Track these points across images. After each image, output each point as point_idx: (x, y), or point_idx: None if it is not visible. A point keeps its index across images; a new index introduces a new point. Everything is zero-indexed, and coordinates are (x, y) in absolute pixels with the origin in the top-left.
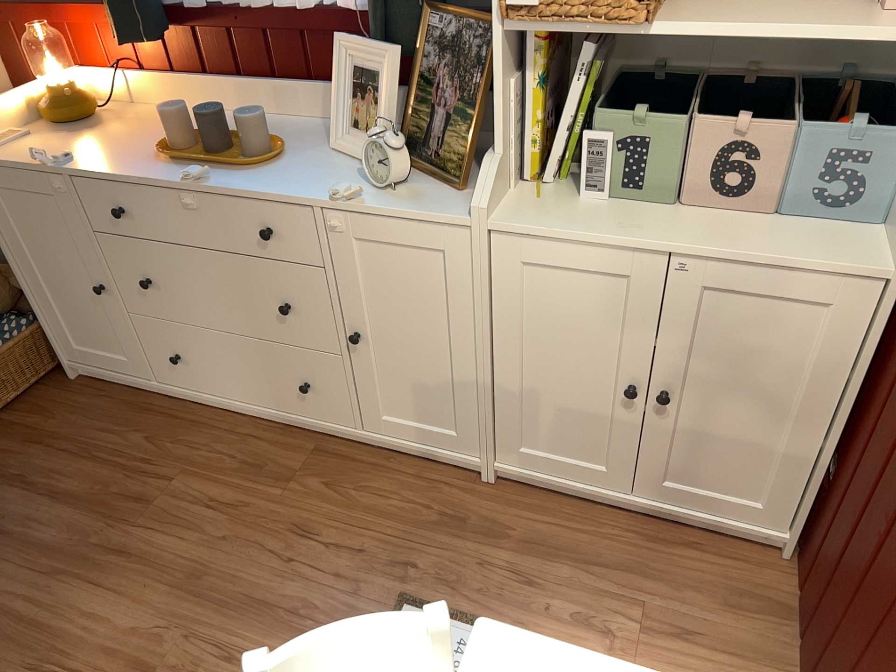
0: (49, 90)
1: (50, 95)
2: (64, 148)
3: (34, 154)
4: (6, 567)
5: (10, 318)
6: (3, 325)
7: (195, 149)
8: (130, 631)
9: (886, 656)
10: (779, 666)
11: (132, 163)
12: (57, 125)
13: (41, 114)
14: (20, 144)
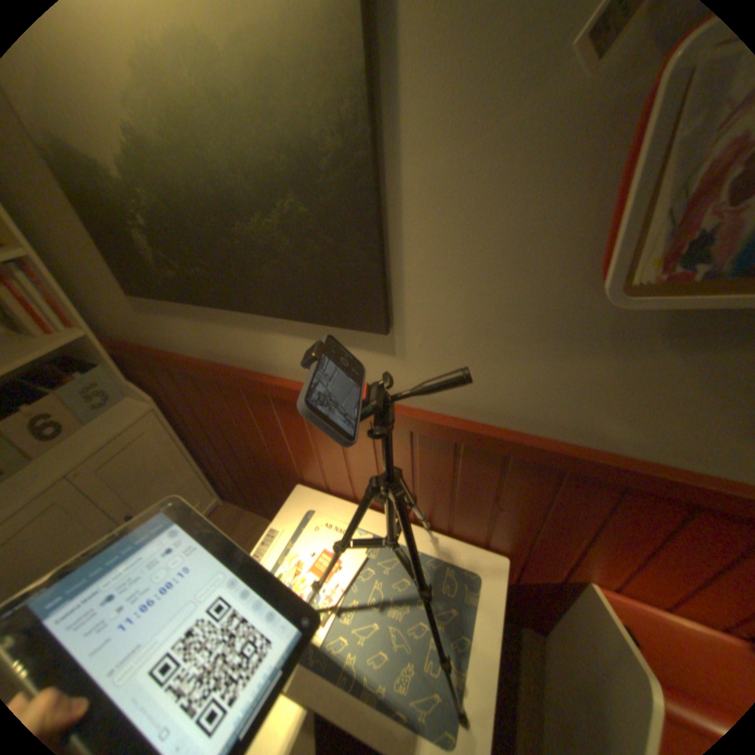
0: None
1: None
2: None
3: None
4: None
5: None
6: None
7: None
8: None
9: (270, 484)
10: (258, 526)
11: None
12: None
13: None
14: None
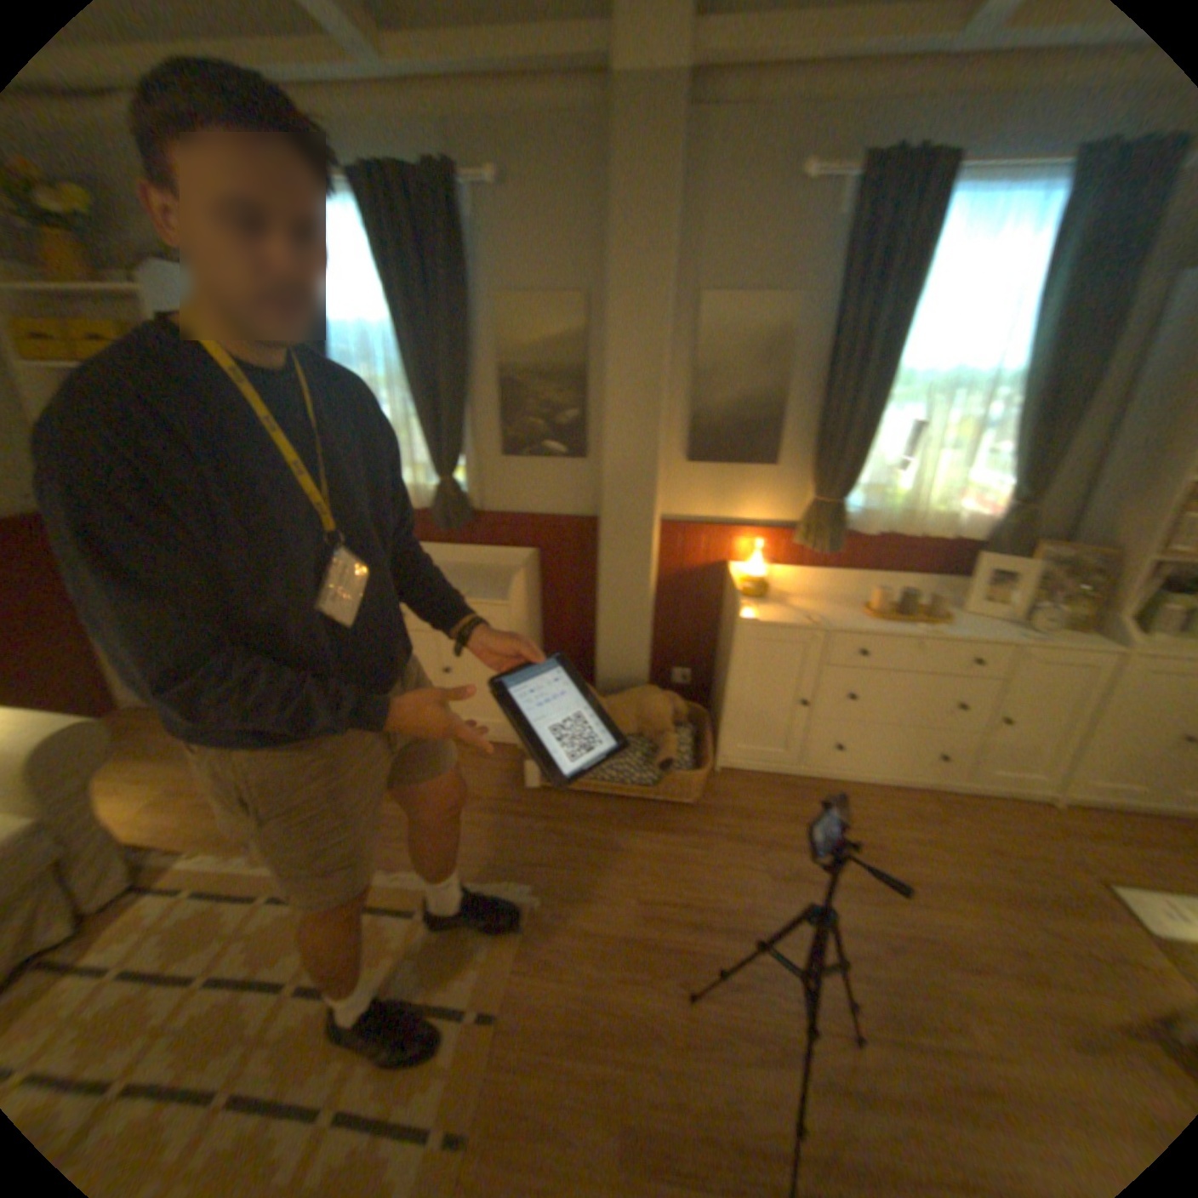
0: (746, 578)
1: (754, 581)
2: (797, 615)
3: (788, 619)
4: (846, 908)
5: (678, 731)
6: (679, 736)
7: (890, 615)
8: (980, 935)
9: None
10: None
11: (866, 624)
12: (754, 600)
13: (748, 593)
14: (761, 613)
